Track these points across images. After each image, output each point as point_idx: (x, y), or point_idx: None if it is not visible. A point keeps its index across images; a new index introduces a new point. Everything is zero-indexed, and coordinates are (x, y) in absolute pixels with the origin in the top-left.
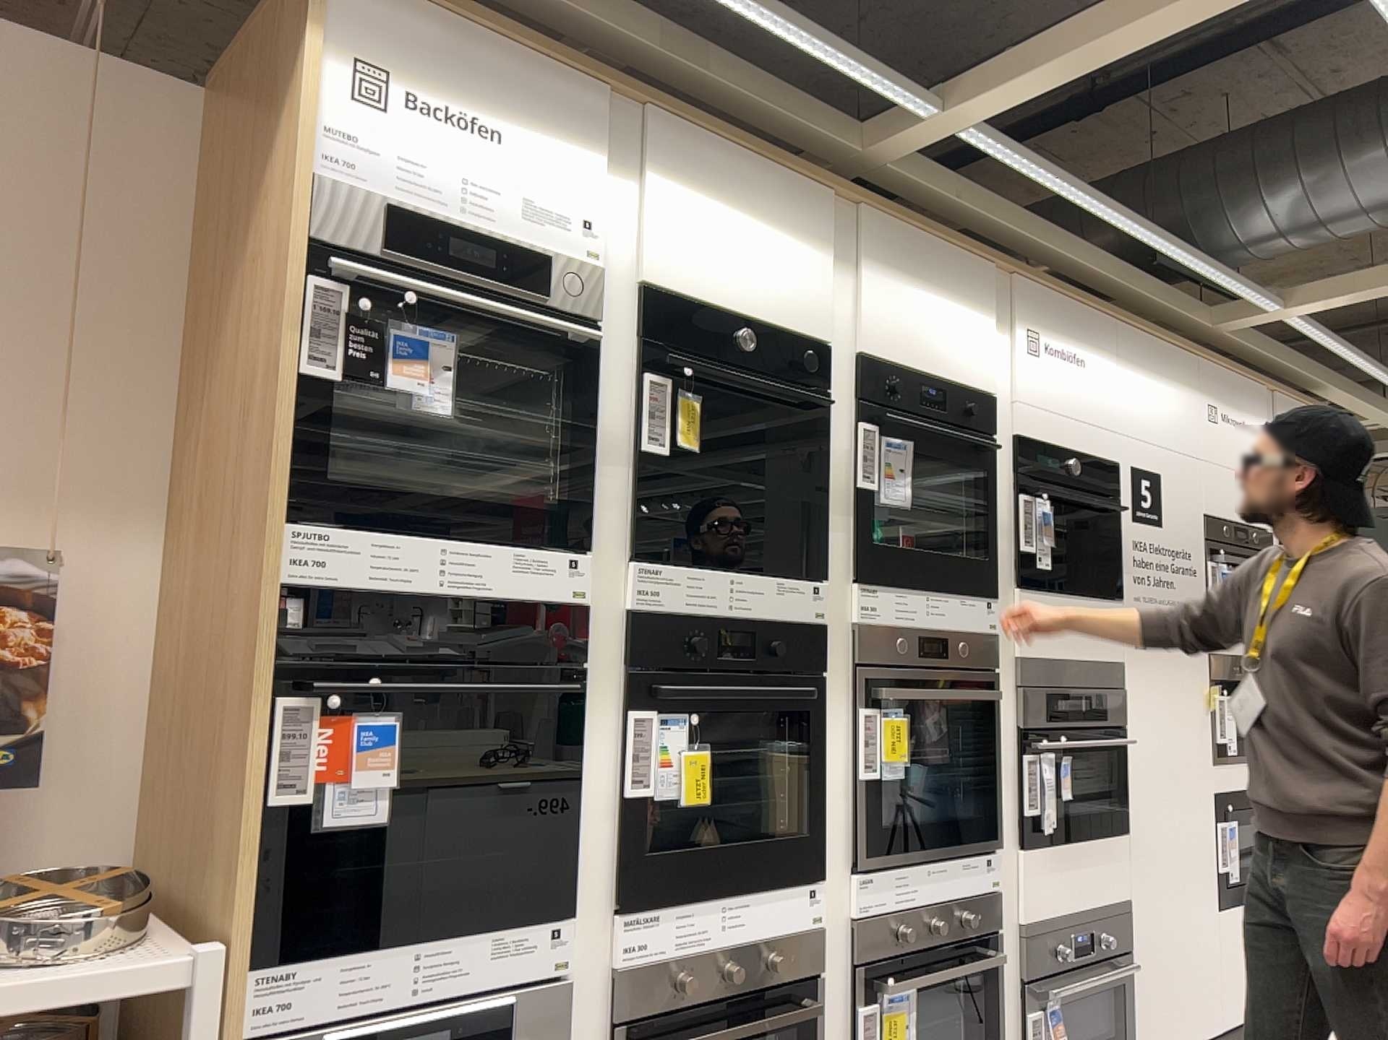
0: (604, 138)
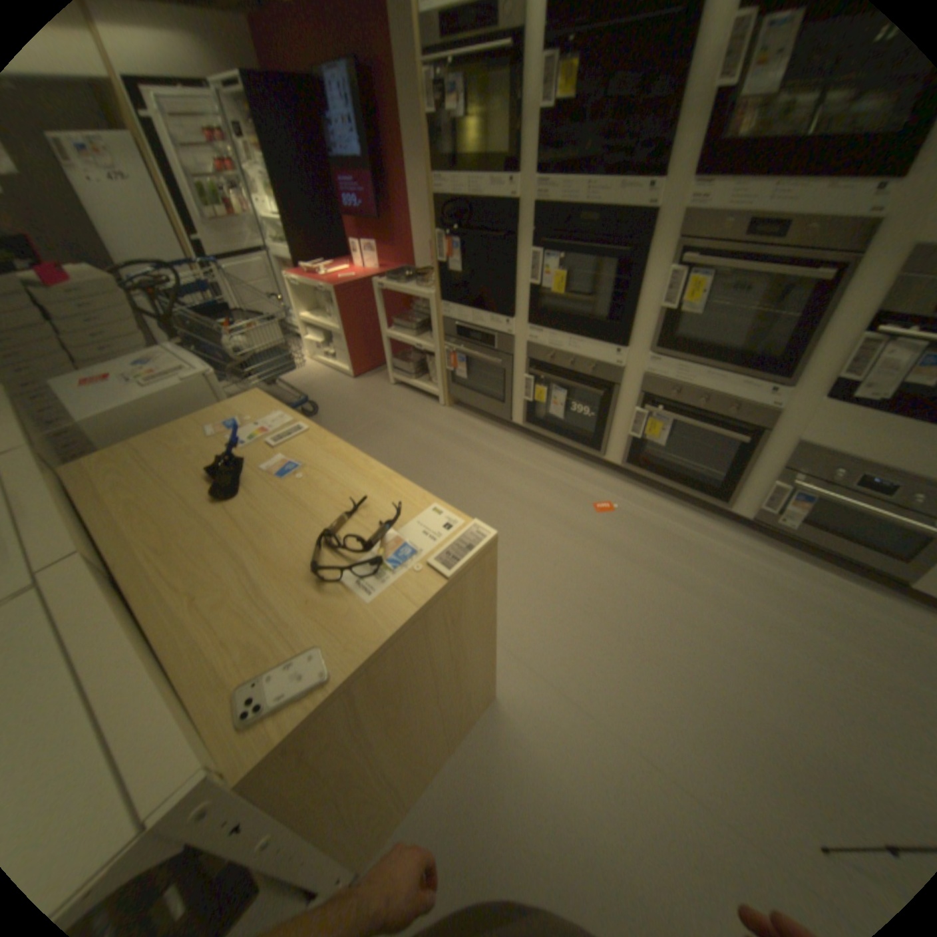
0: None
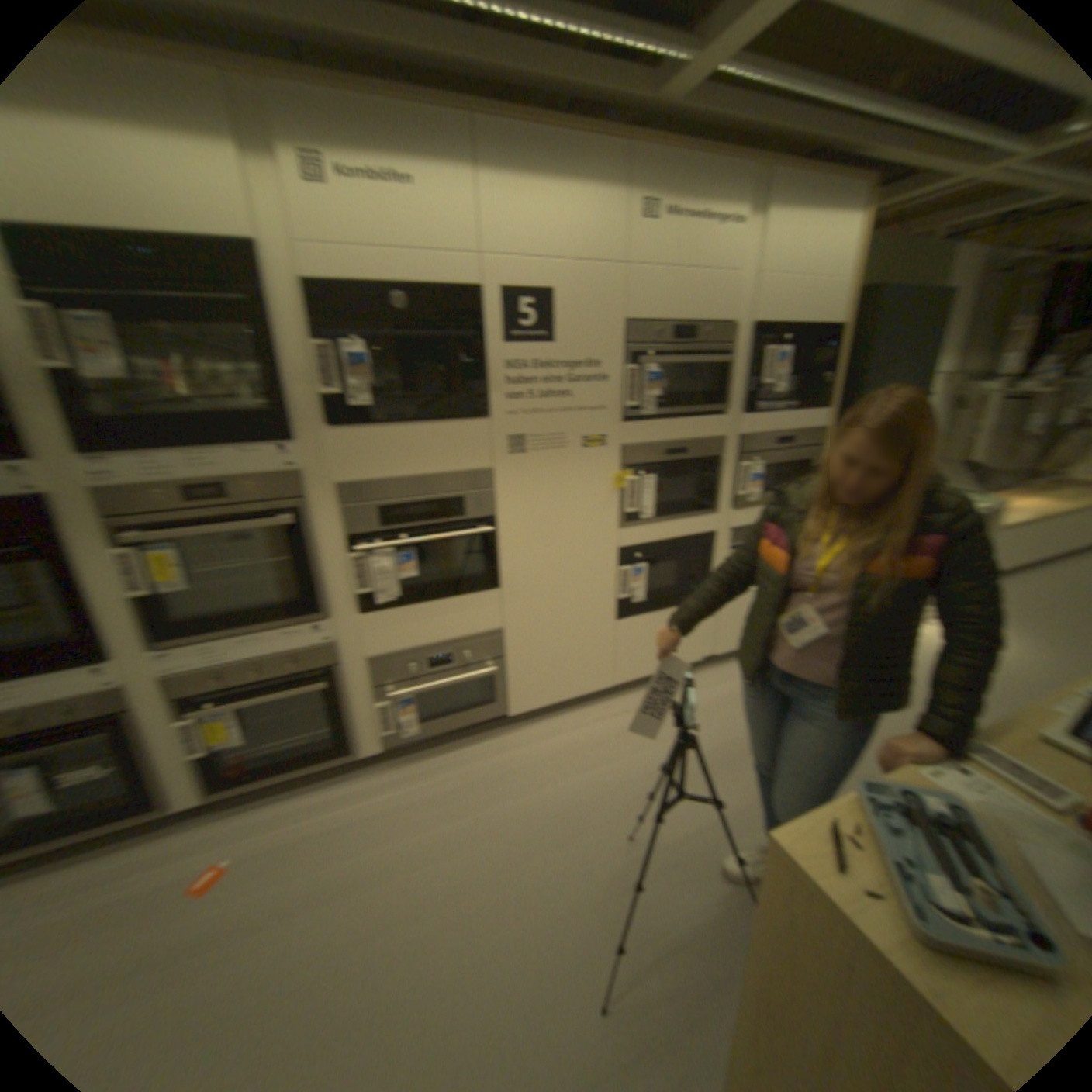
0: None
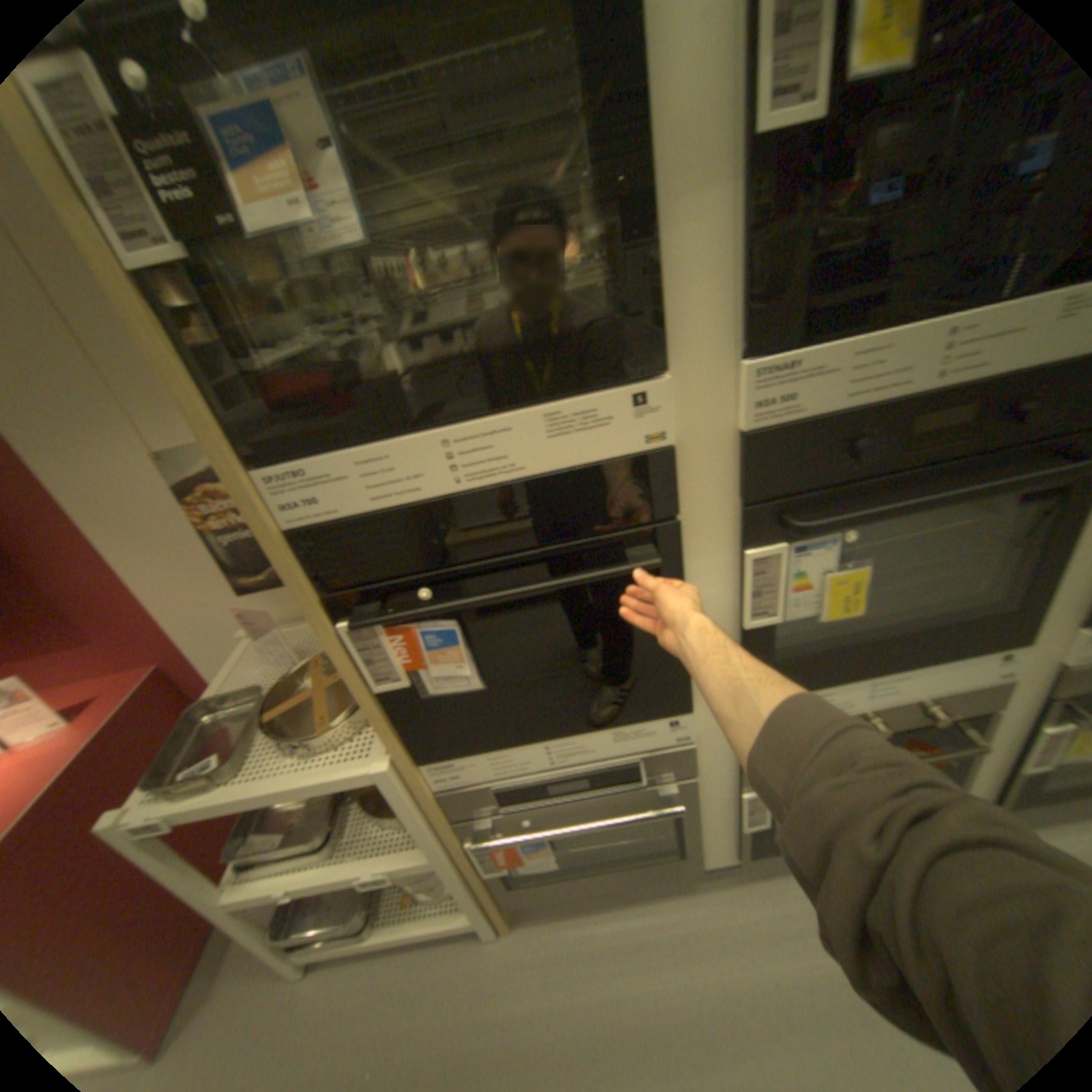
0: None
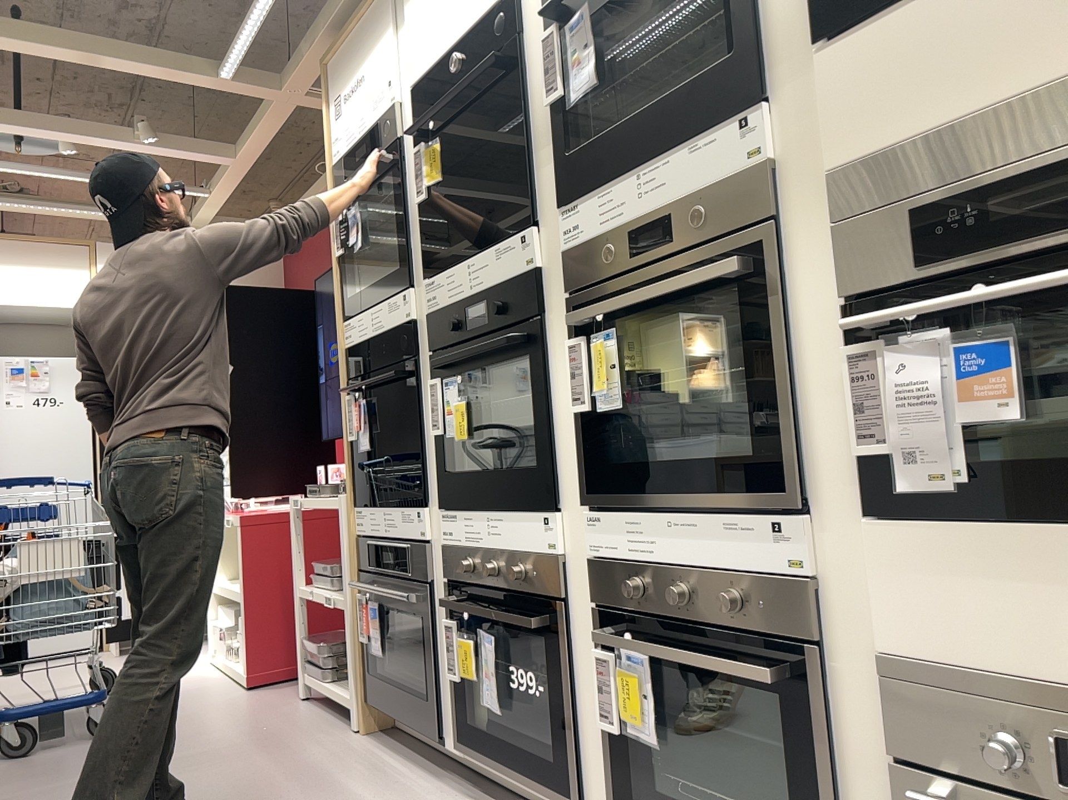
0: (386, 14)
